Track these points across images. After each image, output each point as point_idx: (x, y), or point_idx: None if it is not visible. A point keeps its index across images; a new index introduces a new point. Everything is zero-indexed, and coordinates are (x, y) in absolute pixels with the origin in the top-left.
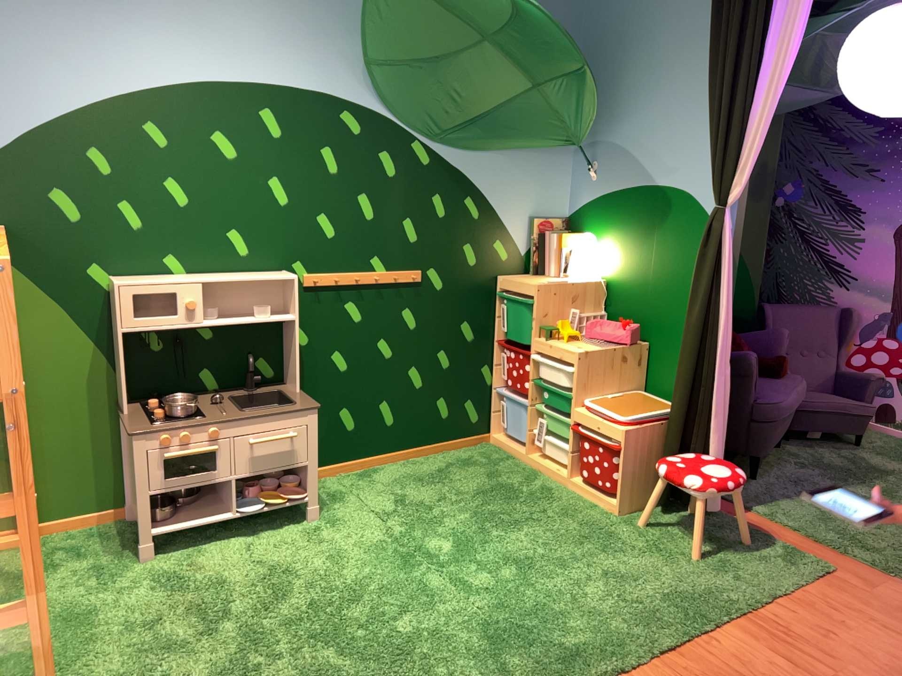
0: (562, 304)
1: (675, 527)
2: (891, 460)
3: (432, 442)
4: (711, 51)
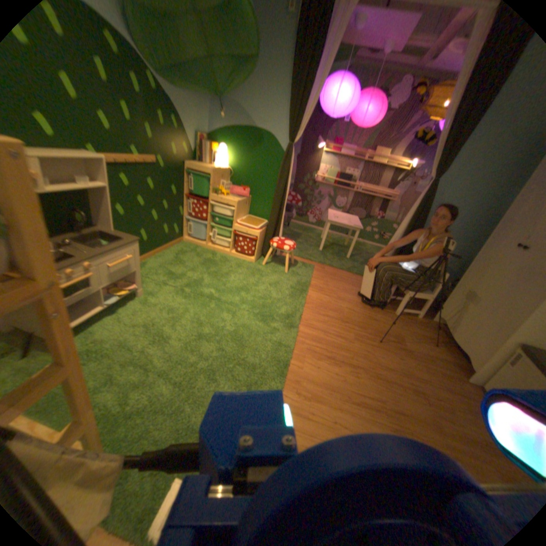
0: (218, 178)
1: (272, 264)
2: (299, 231)
3: (161, 245)
4: (297, 66)
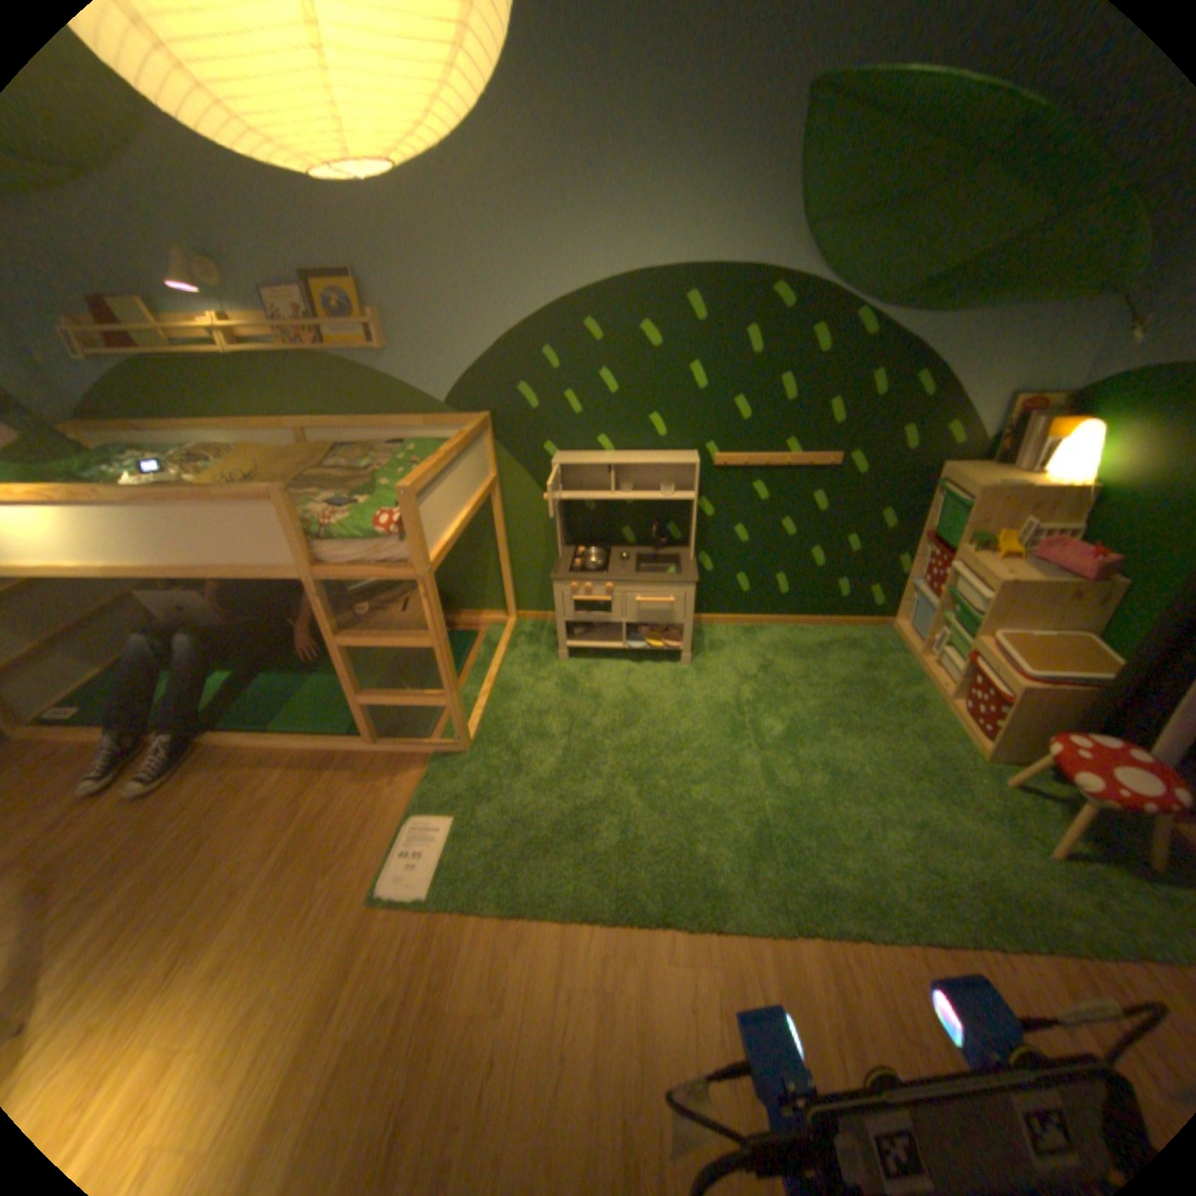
0: (1019, 511)
1: (1060, 815)
2: None
3: (826, 617)
4: None
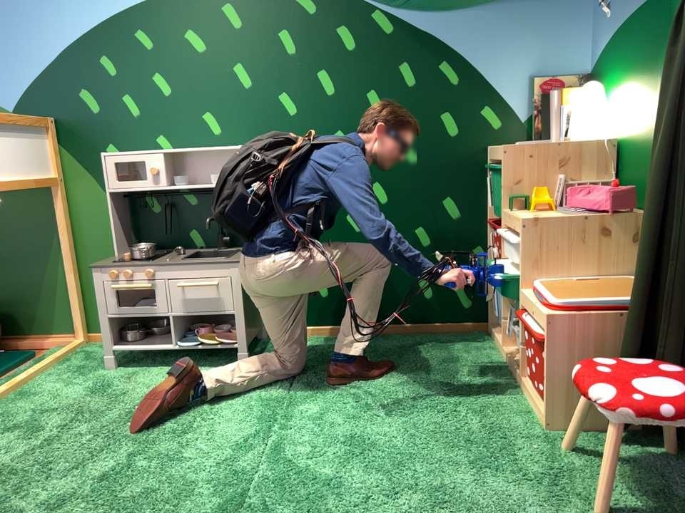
0: (547, 168)
1: (621, 474)
2: None
3: (415, 323)
4: None
